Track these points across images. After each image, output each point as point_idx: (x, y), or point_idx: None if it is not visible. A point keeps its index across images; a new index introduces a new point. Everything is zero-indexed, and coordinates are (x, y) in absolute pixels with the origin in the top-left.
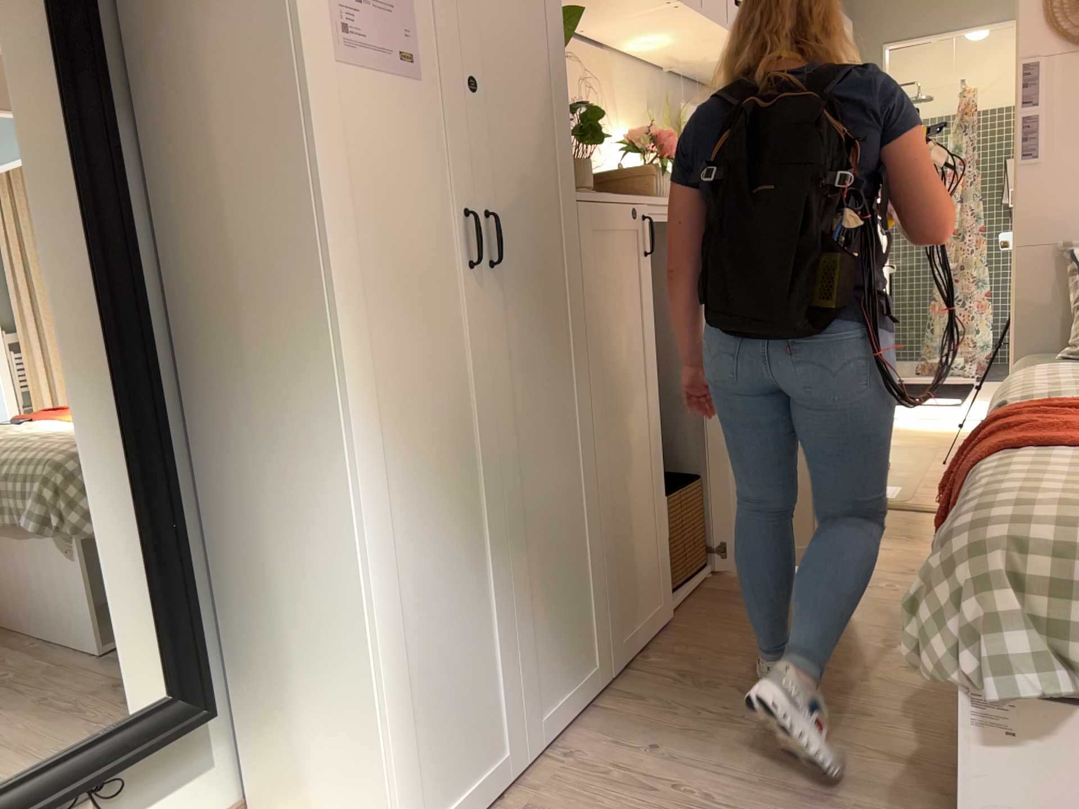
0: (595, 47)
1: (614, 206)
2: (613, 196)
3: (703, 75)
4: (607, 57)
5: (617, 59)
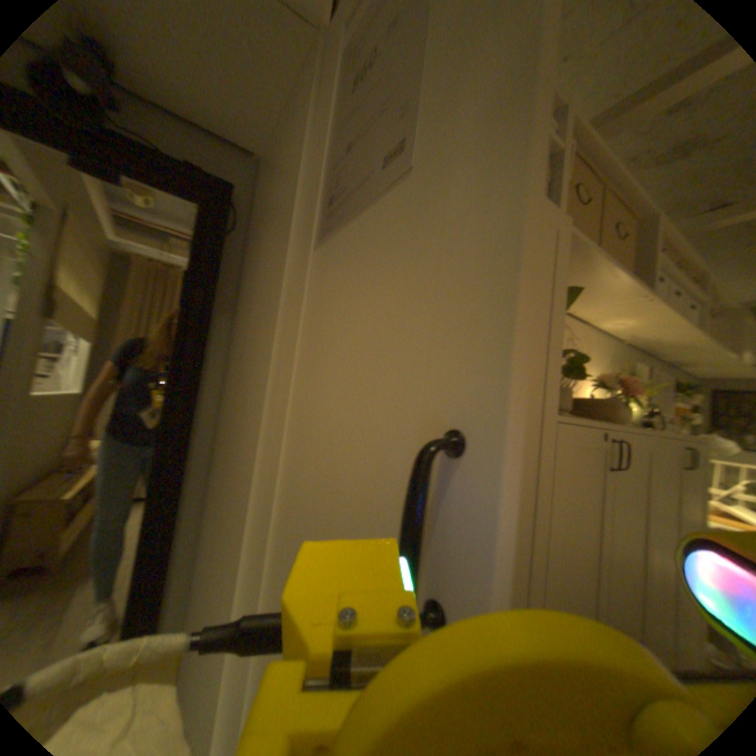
0: (581, 321)
1: (588, 431)
2: (589, 422)
3: (654, 347)
4: (588, 328)
5: (594, 330)
